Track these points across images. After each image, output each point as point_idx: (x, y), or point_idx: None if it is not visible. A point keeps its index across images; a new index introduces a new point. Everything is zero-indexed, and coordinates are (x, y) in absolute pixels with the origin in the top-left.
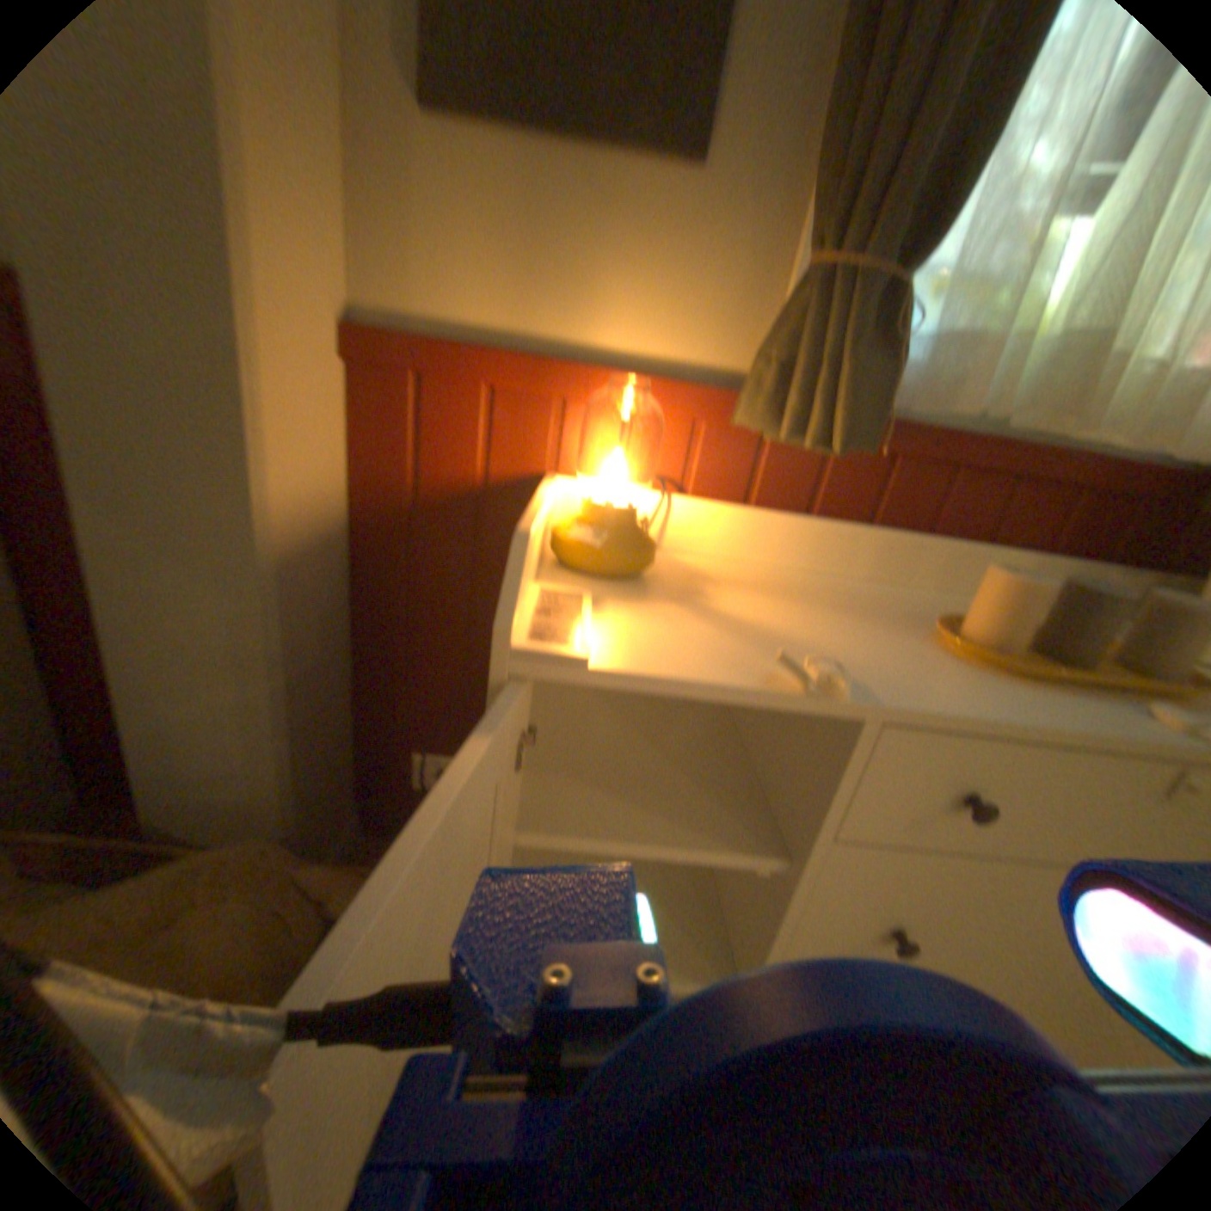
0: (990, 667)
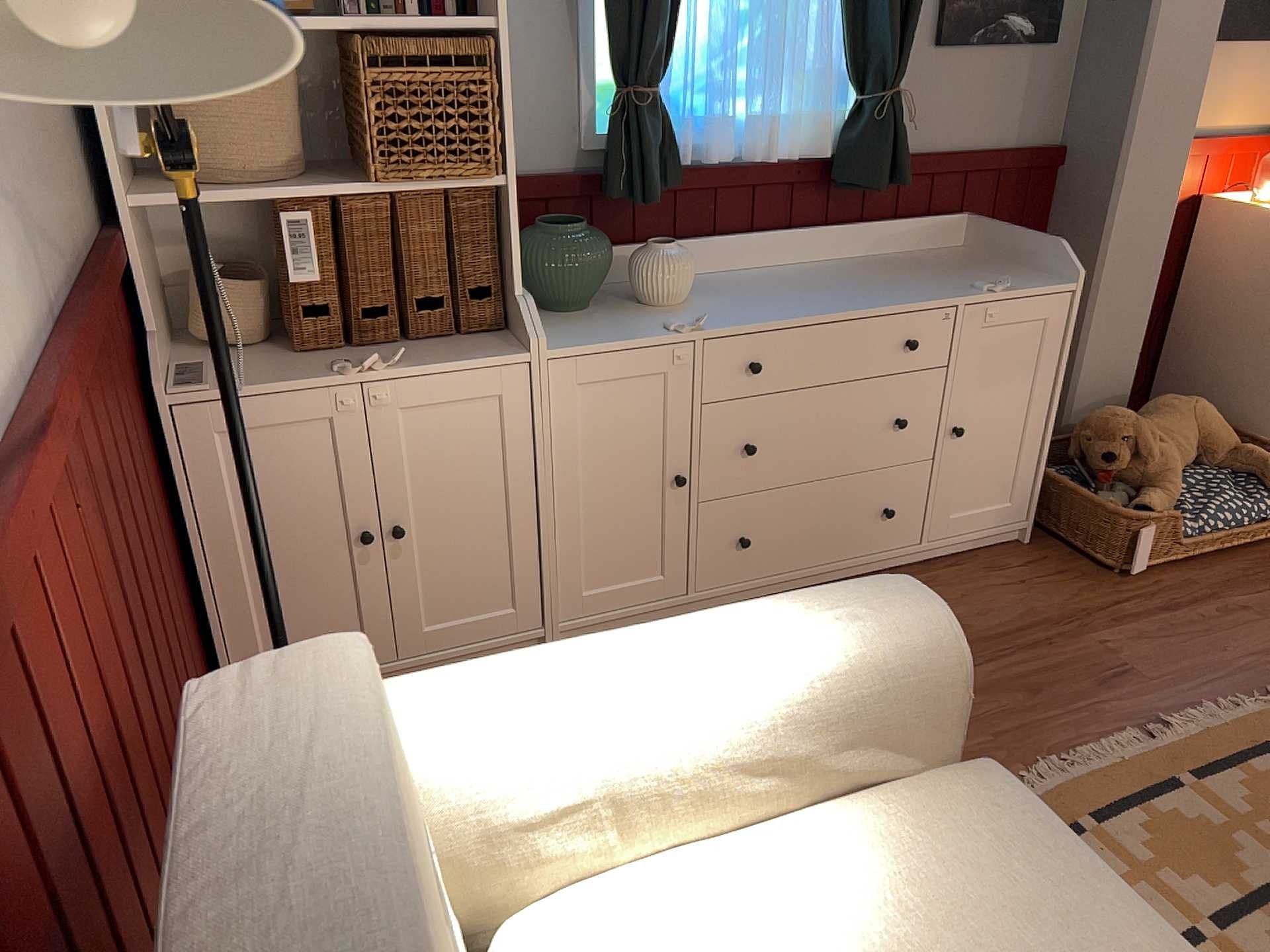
0: None
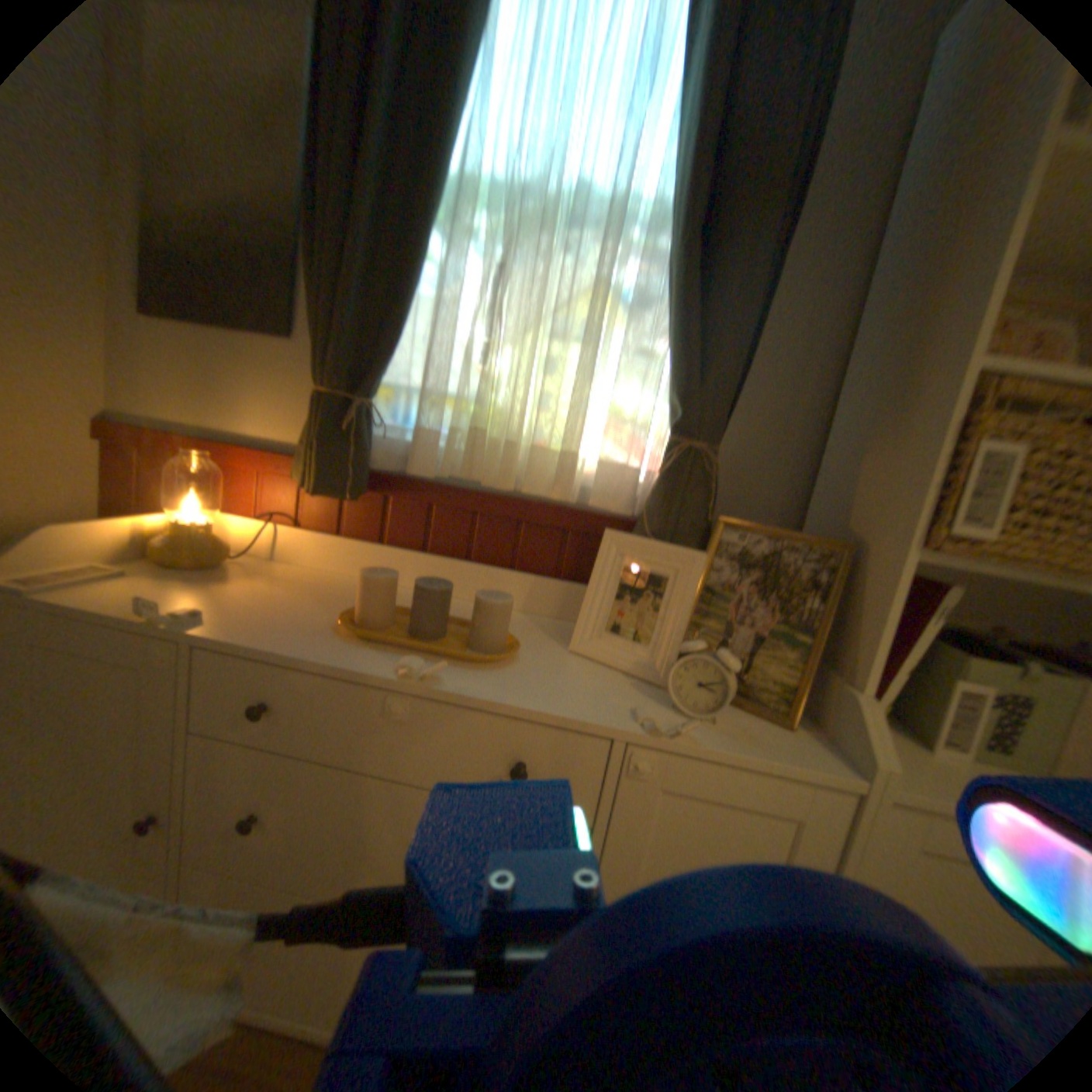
0: (350, 632)
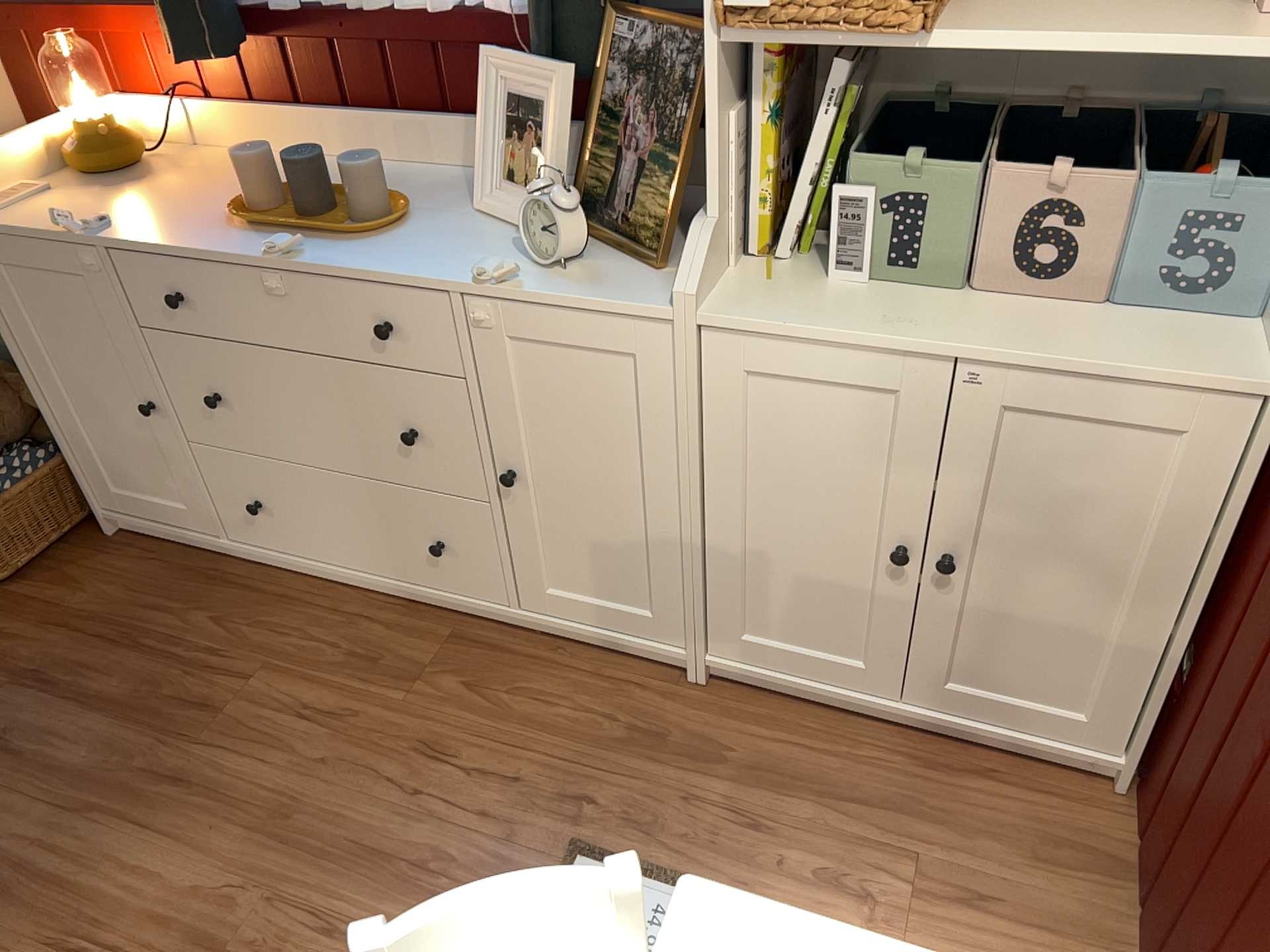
0: (250, 227)
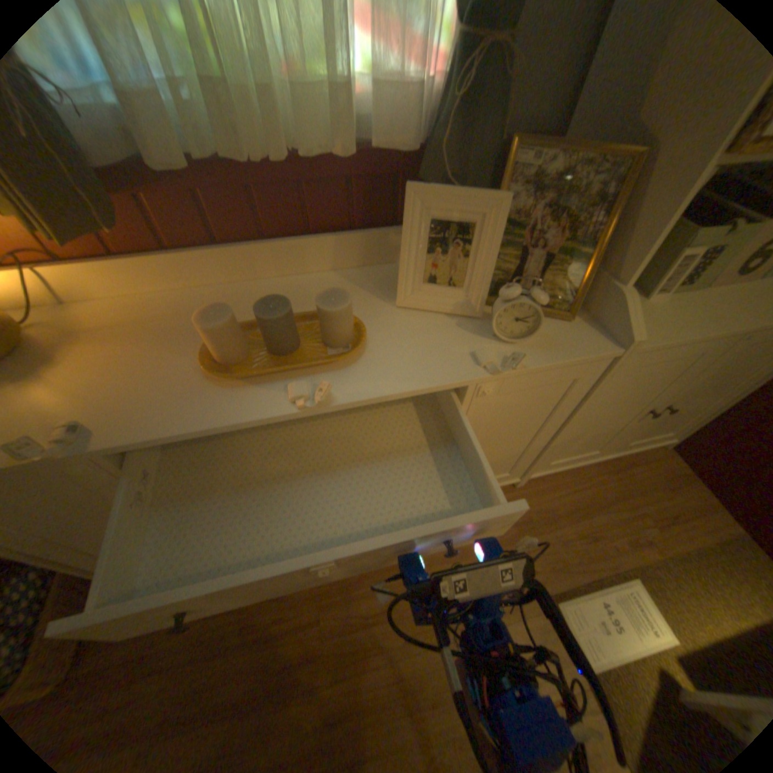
0: (218, 375)
